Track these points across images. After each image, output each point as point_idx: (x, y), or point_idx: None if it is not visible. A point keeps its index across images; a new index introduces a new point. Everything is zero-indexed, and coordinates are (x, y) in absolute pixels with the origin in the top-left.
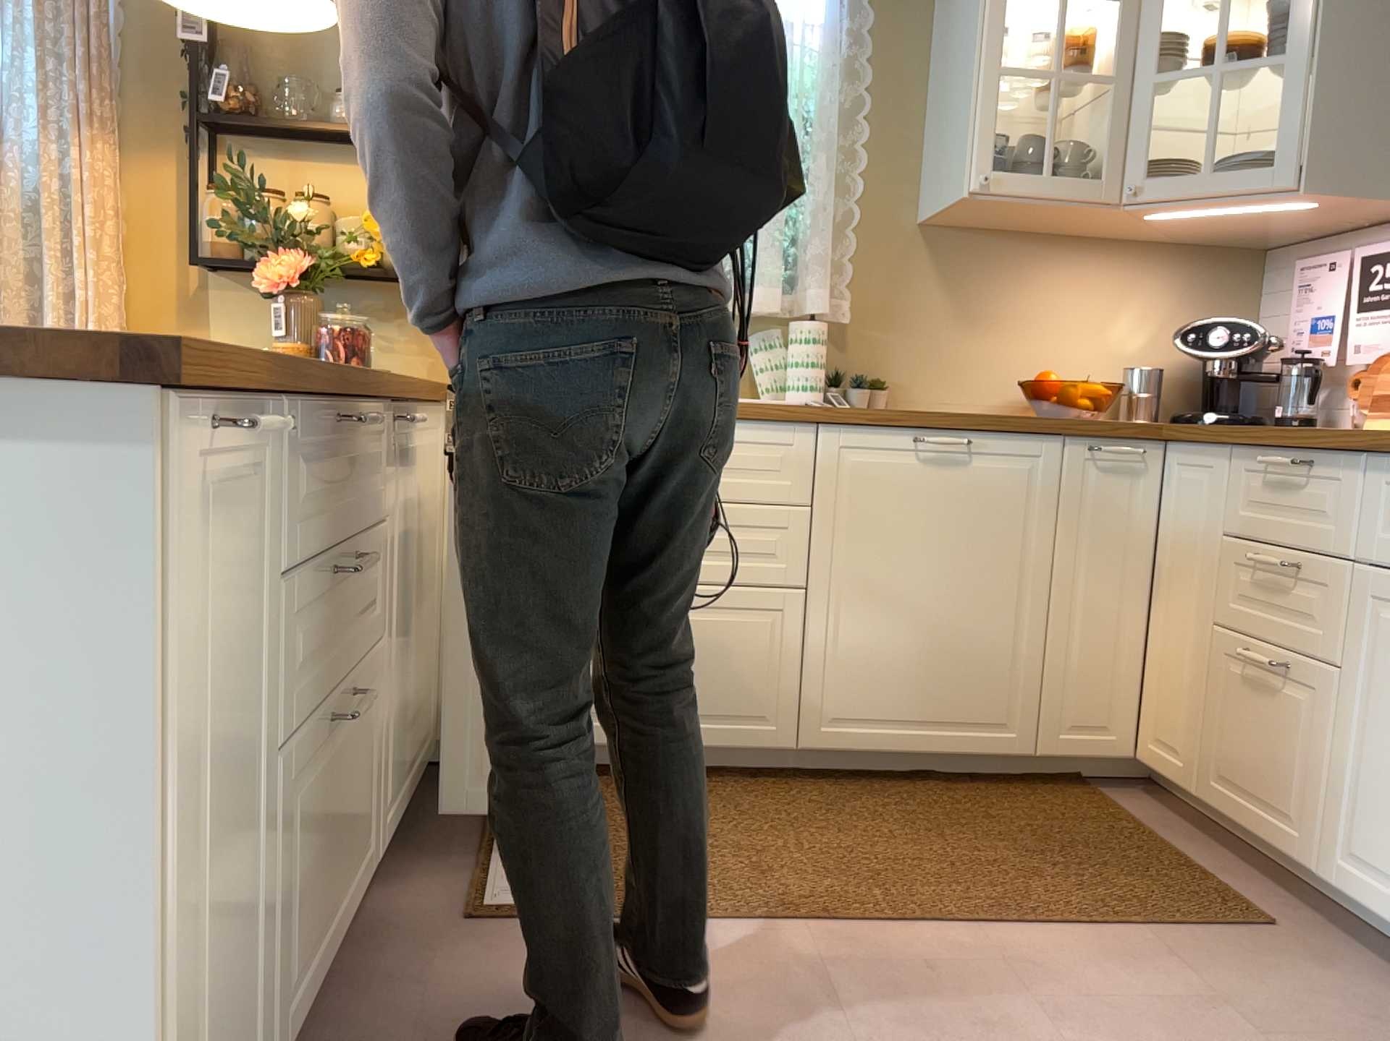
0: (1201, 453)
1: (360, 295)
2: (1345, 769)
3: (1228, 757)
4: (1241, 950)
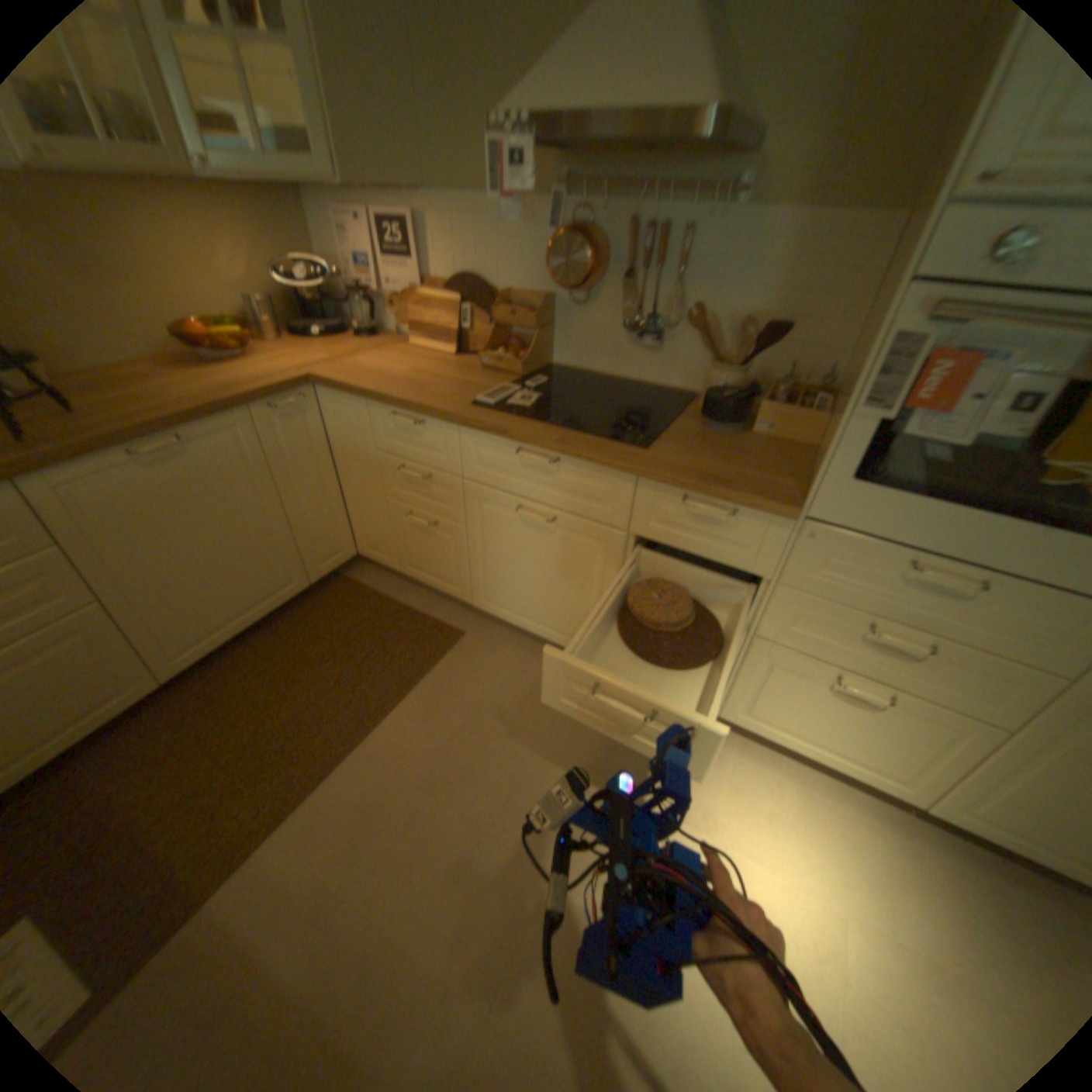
0: (341, 396)
1: None
2: (476, 565)
3: (413, 556)
4: (461, 659)
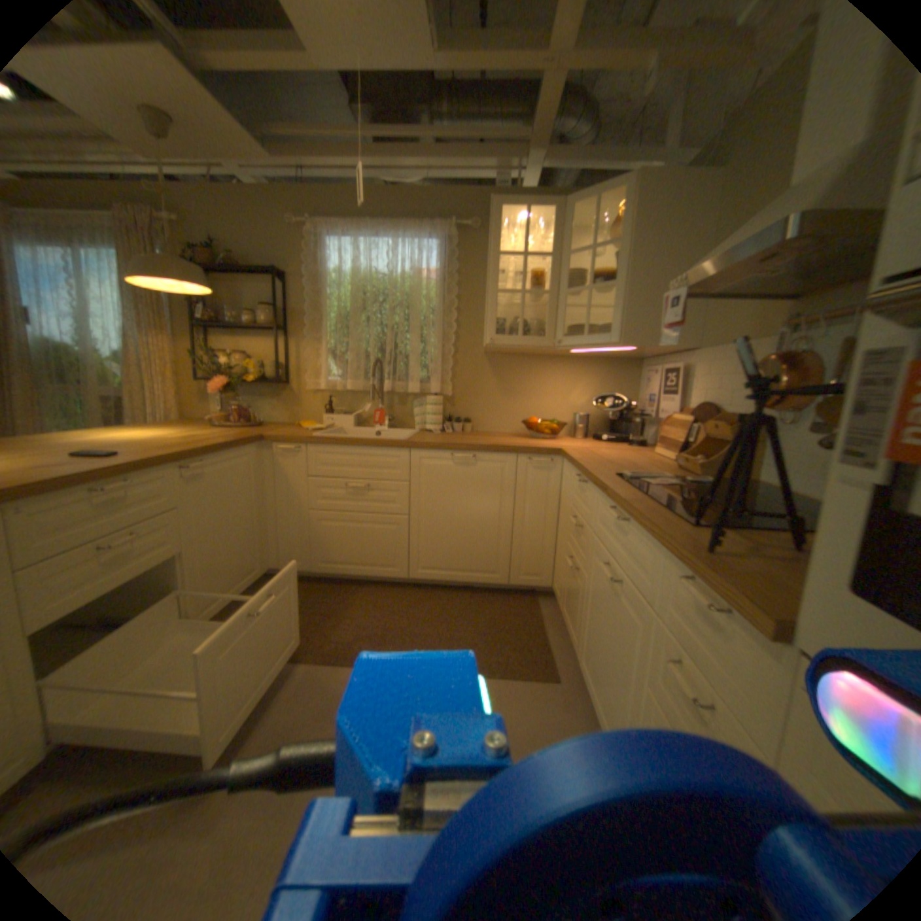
0: (568, 464)
1: (262, 388)
2: (585, 621)
3: (567, 600)
4: (534, 695)
